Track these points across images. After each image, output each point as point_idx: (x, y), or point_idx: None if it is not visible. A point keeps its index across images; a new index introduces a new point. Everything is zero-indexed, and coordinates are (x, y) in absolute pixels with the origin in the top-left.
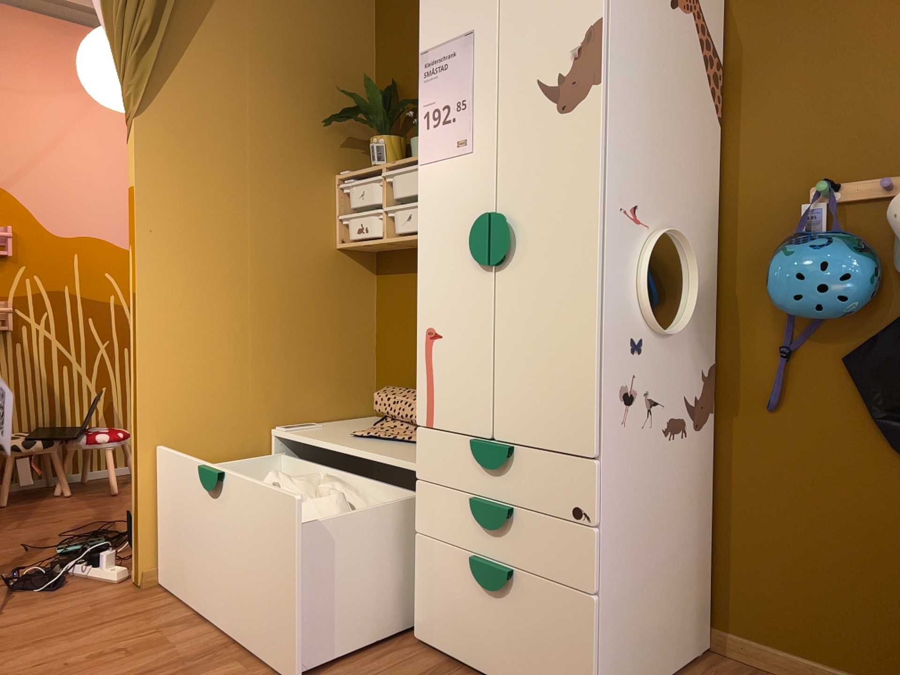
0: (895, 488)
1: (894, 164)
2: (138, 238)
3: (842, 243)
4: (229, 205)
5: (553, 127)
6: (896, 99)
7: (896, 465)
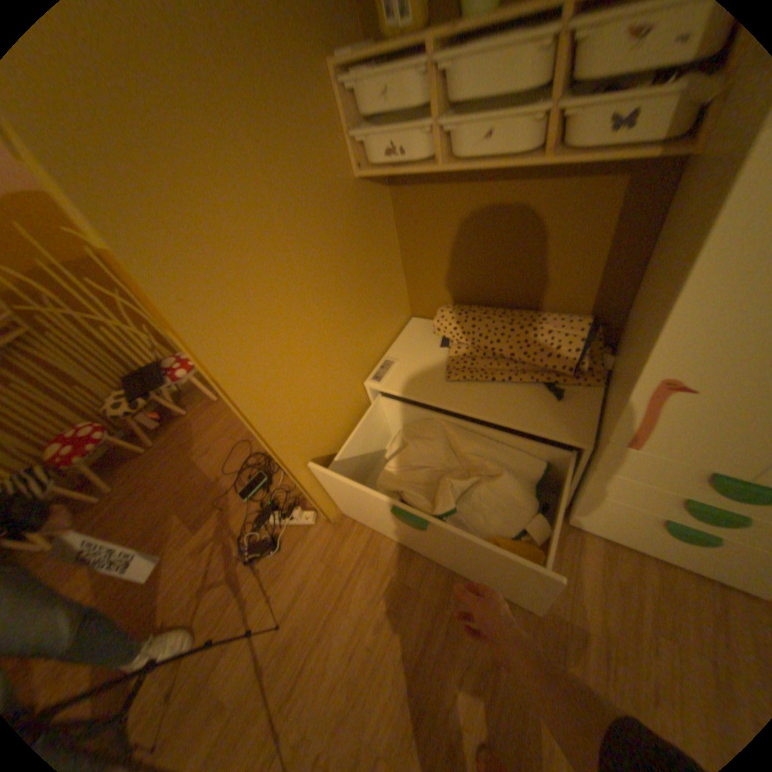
0: None
1: None
2: (172, 320)
3: None
4: (241, 193)
5: None
6: None
7: None
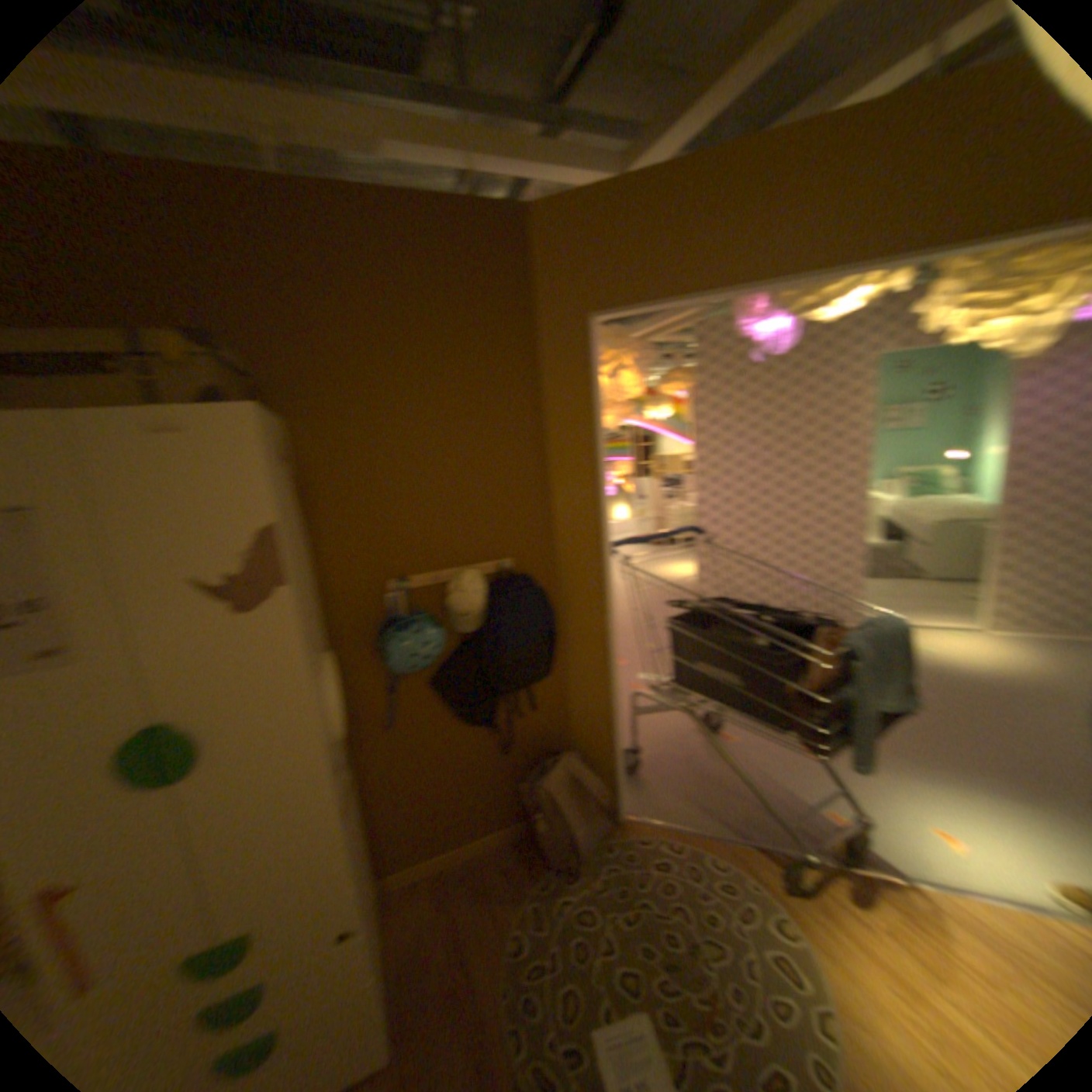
0: (461, 742)
1: (432, 564)
2: None
3: (423, 625)
4: None
5: (222, 631)
6: (426, 523)
7: (460, 731)
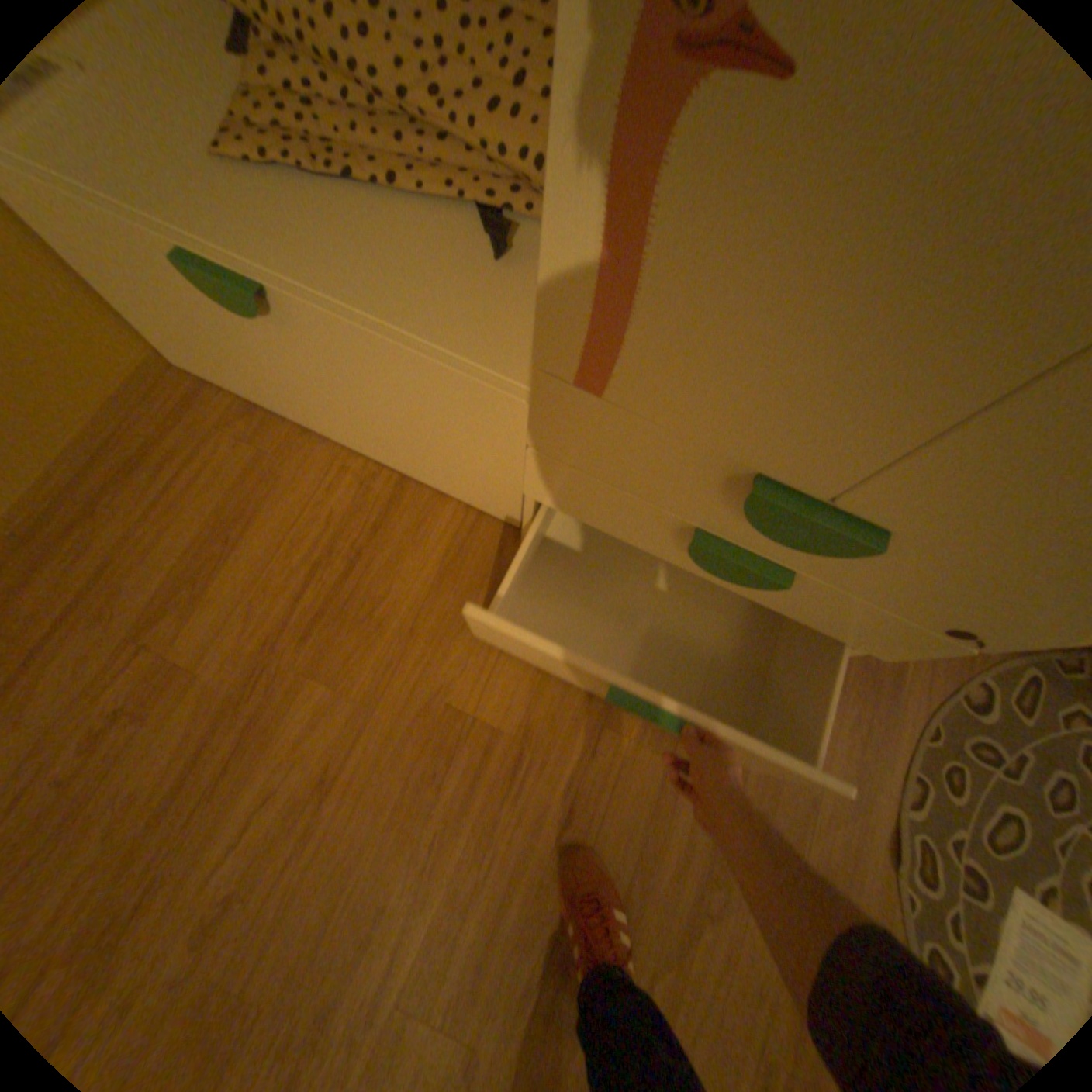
0: None
1: None
2: None
3: None
4: None
5: None
6: None
7: None
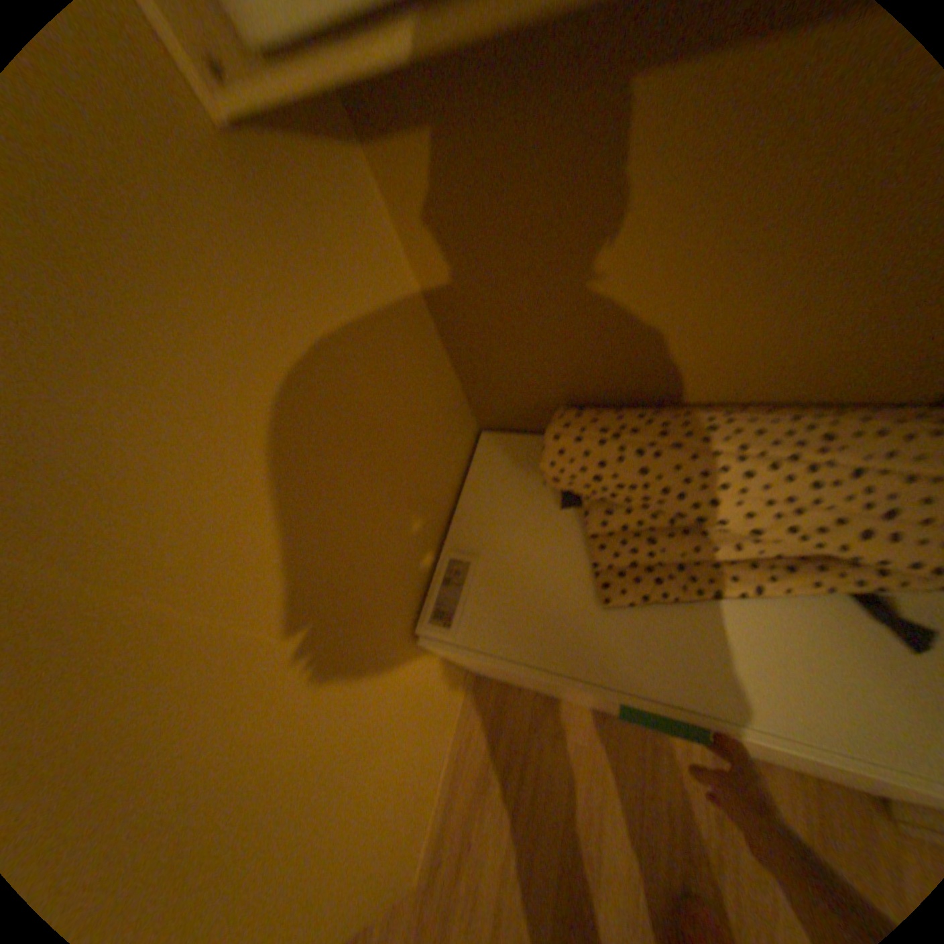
0: None
1: None
2: None
3: None
4: None
5: None
6: None
7: None
